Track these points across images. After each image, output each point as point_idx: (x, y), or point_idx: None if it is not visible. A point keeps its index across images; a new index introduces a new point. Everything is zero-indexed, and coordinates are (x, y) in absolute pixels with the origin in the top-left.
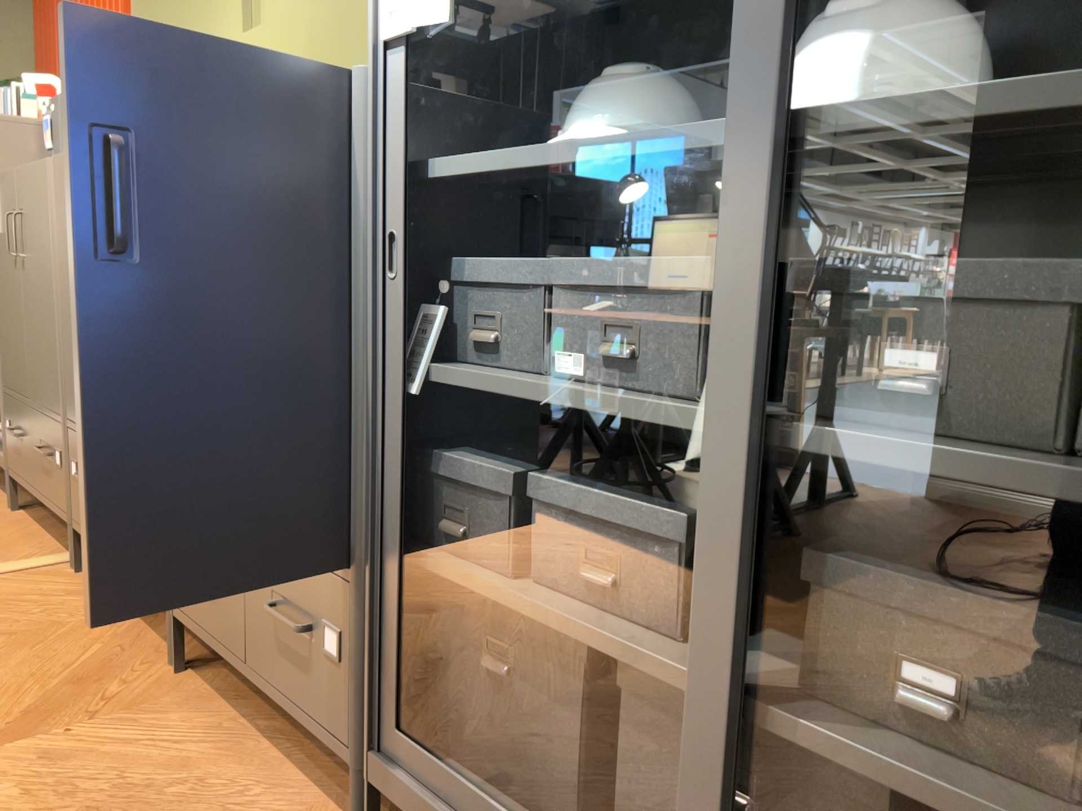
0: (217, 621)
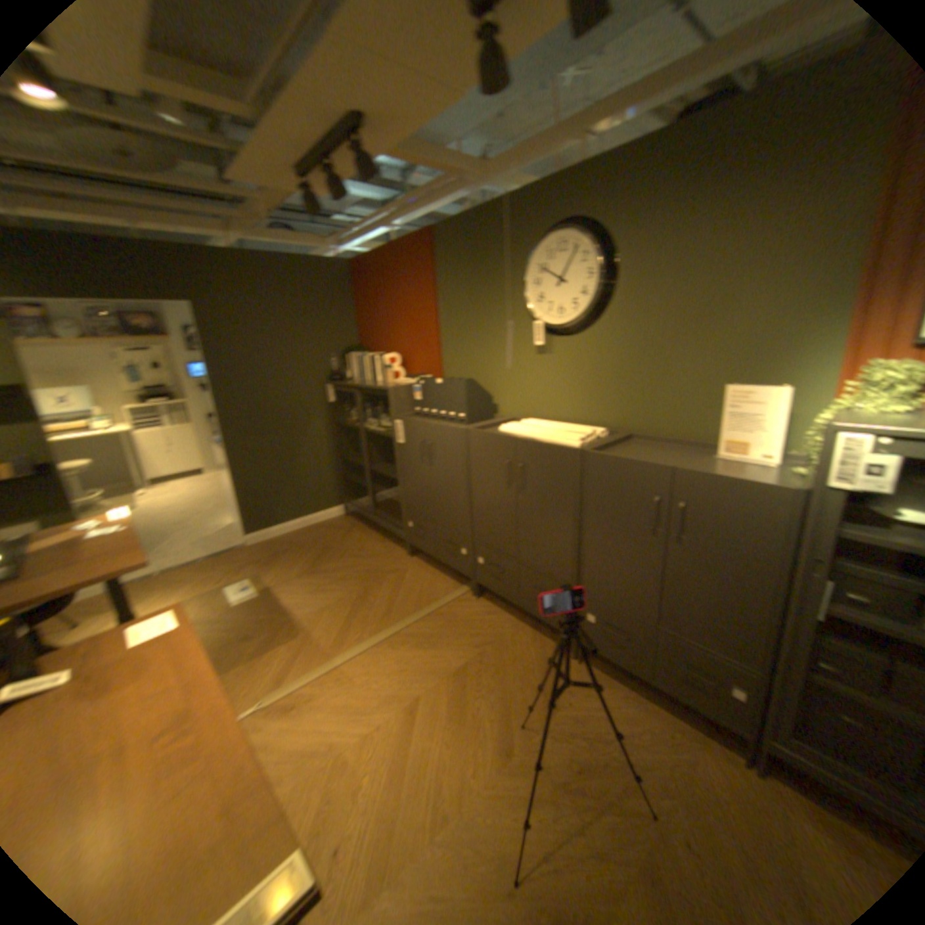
0: (627, 657)
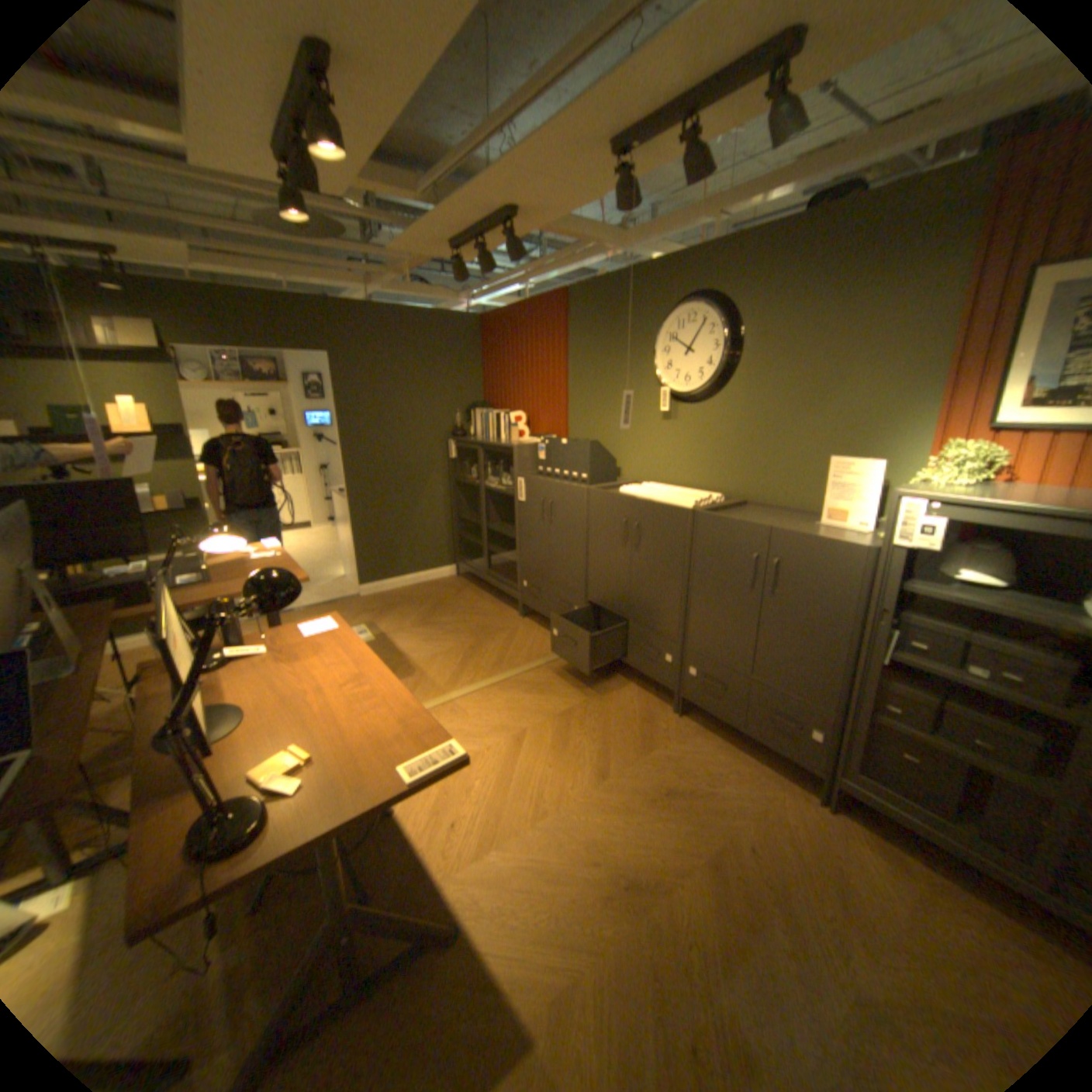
0: (723, 708)
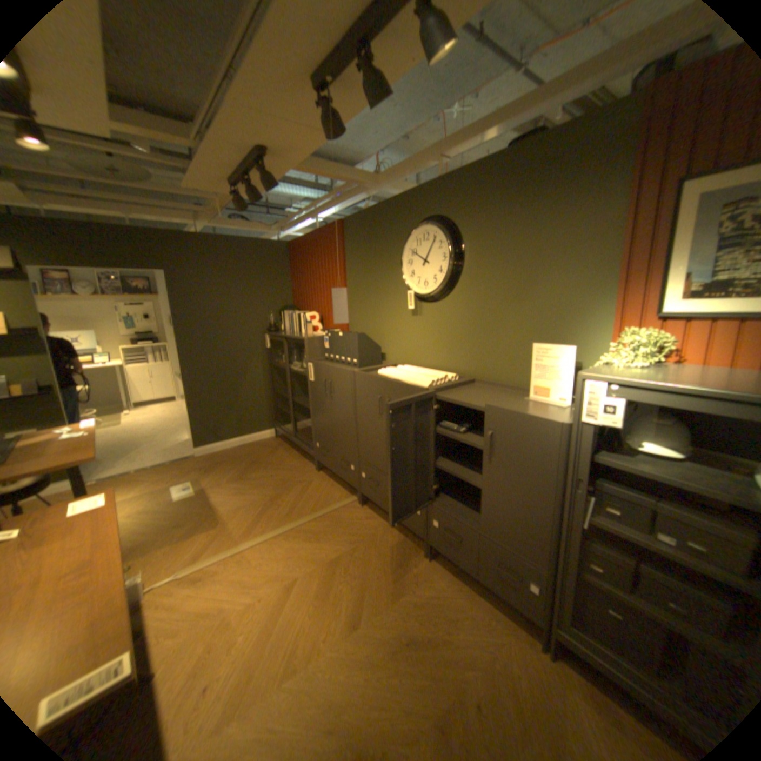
0: (460, 556)
